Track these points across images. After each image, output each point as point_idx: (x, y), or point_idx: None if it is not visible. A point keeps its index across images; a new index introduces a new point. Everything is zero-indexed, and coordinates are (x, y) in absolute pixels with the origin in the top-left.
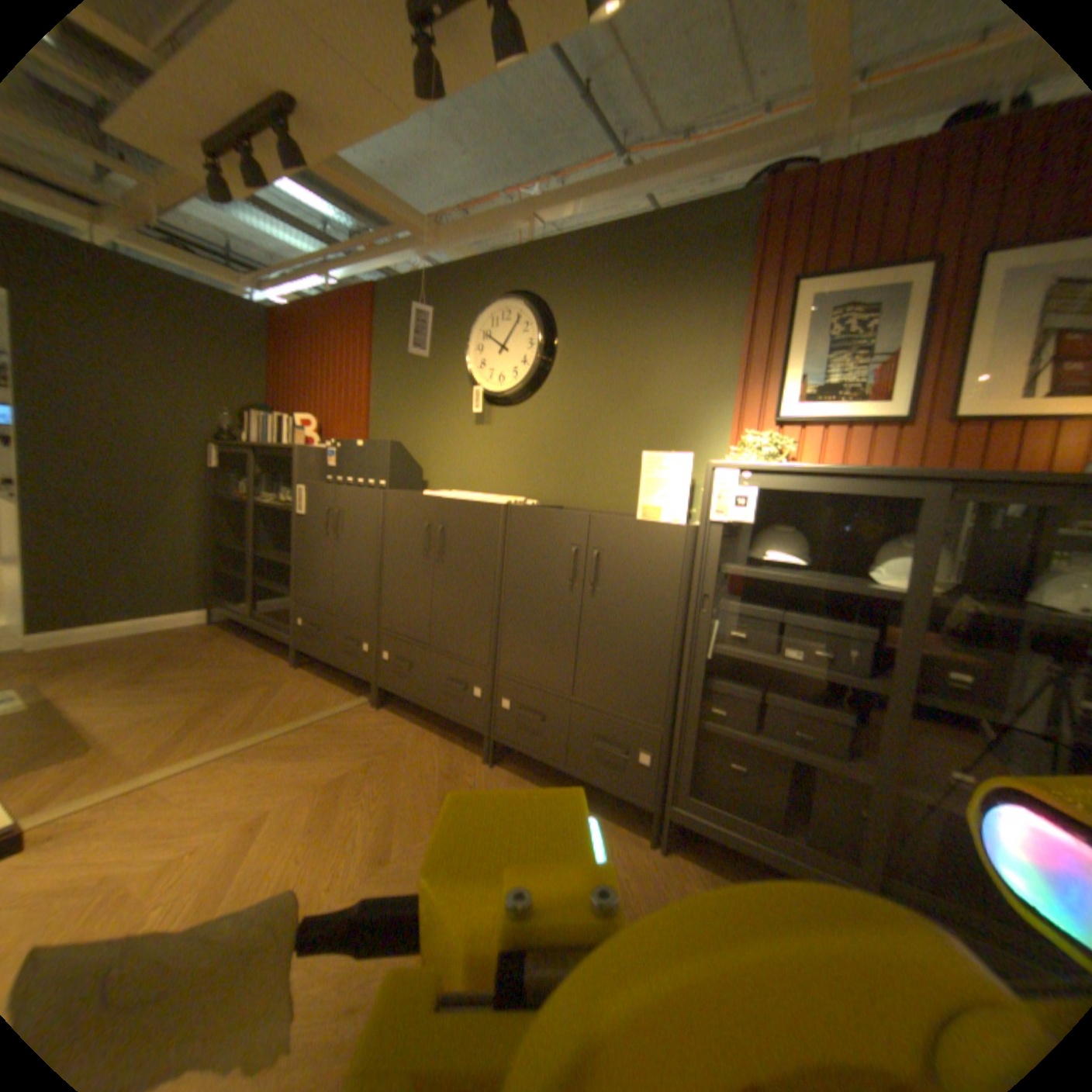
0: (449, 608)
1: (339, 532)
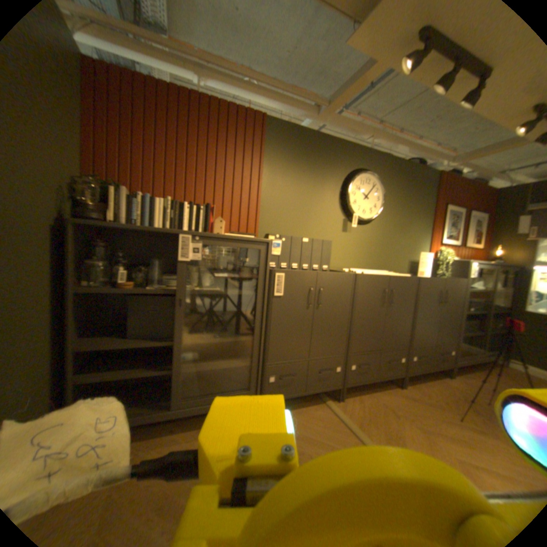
0: (391, 329)
1: (317, 304)
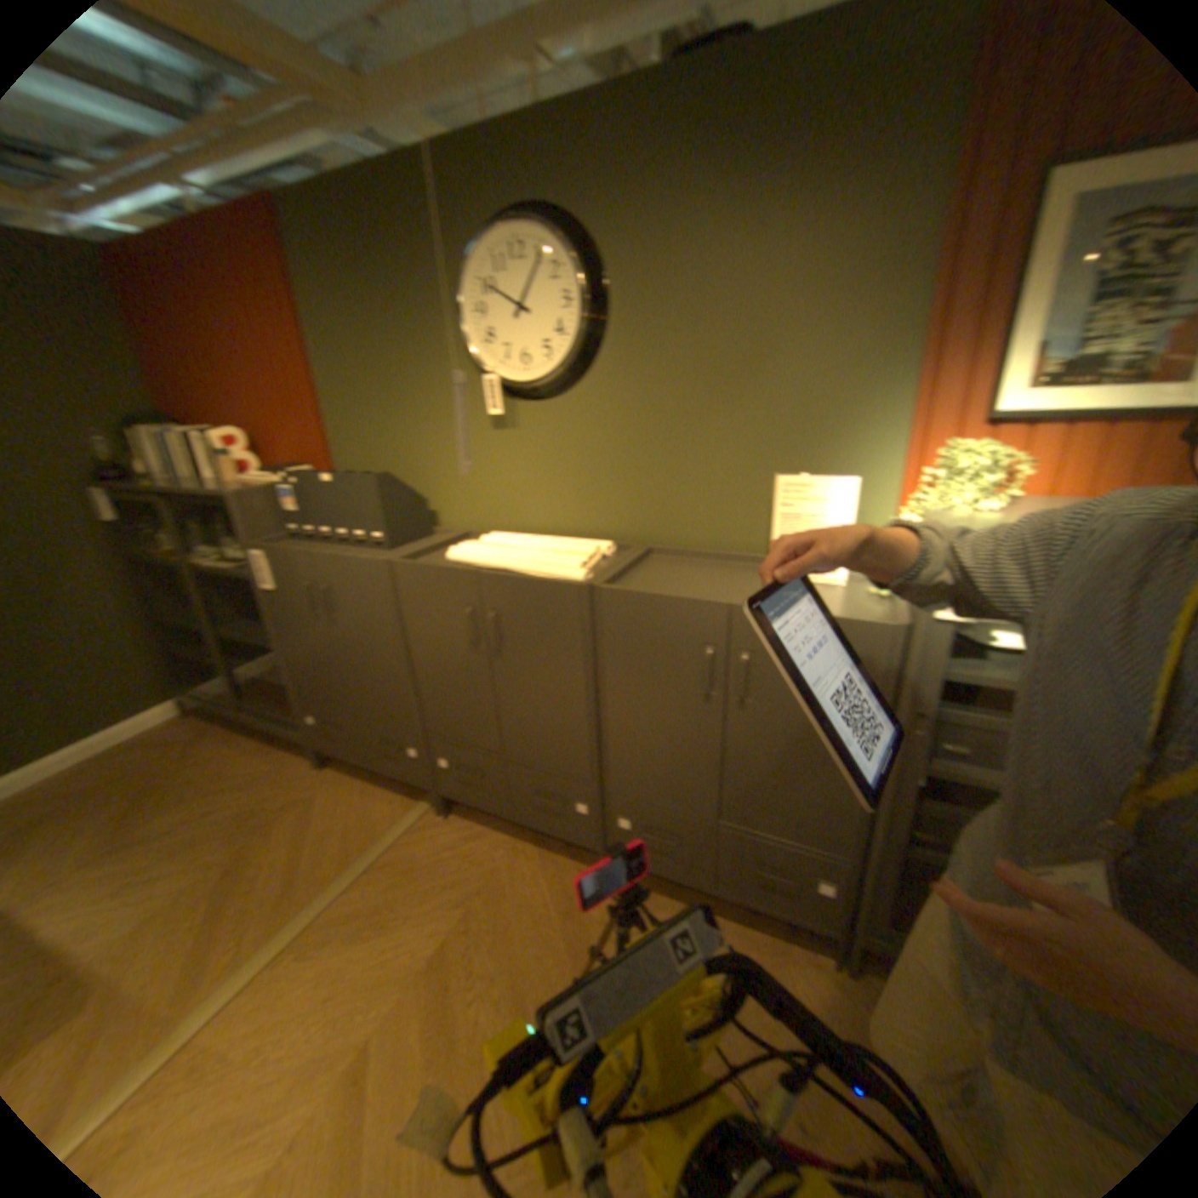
0: (522, 715)
1: (333, 615)
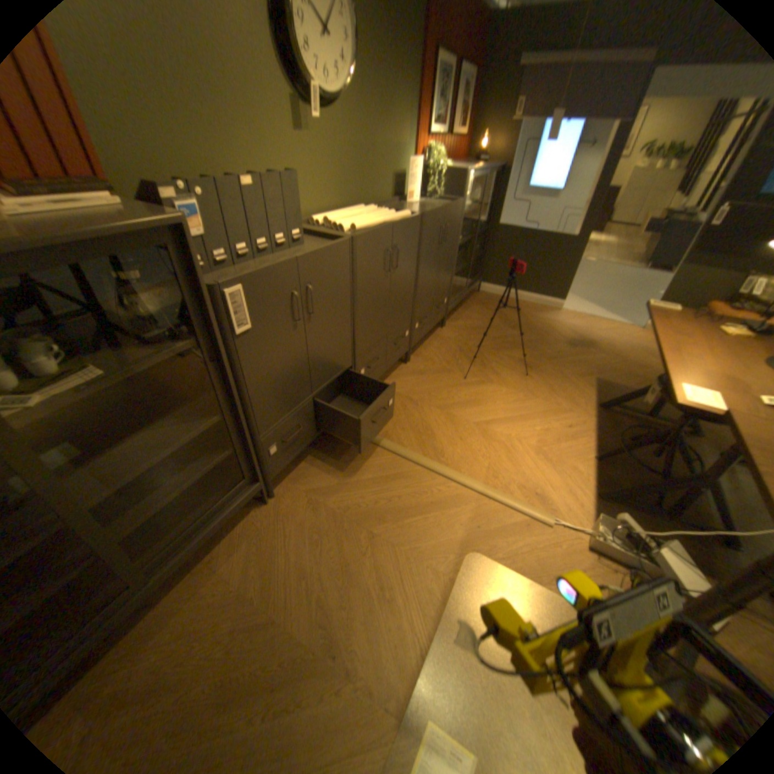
0: (397, 303)
1: (310, 314)
